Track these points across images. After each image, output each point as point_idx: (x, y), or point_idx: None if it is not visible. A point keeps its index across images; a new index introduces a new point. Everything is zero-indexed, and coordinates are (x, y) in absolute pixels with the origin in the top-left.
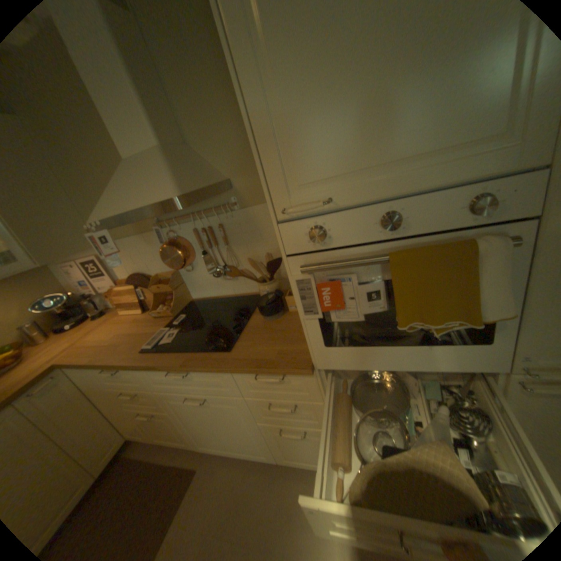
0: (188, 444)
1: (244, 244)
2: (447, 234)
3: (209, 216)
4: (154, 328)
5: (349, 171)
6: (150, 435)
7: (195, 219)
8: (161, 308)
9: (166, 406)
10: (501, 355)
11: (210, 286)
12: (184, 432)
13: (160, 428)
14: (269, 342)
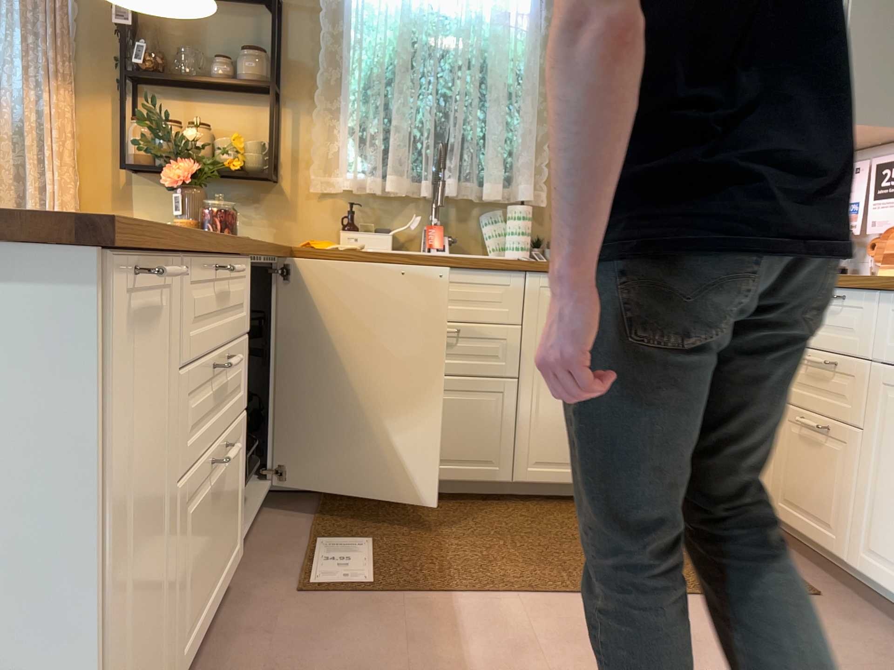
0: (847, 538)
1: None
2: None
3: None
4: None
5: None
6: (786, 485)
7: None
8: None
9: (876, 407)
10: None
11: None
12: (866, 495)
13: (819, 471)
14: None
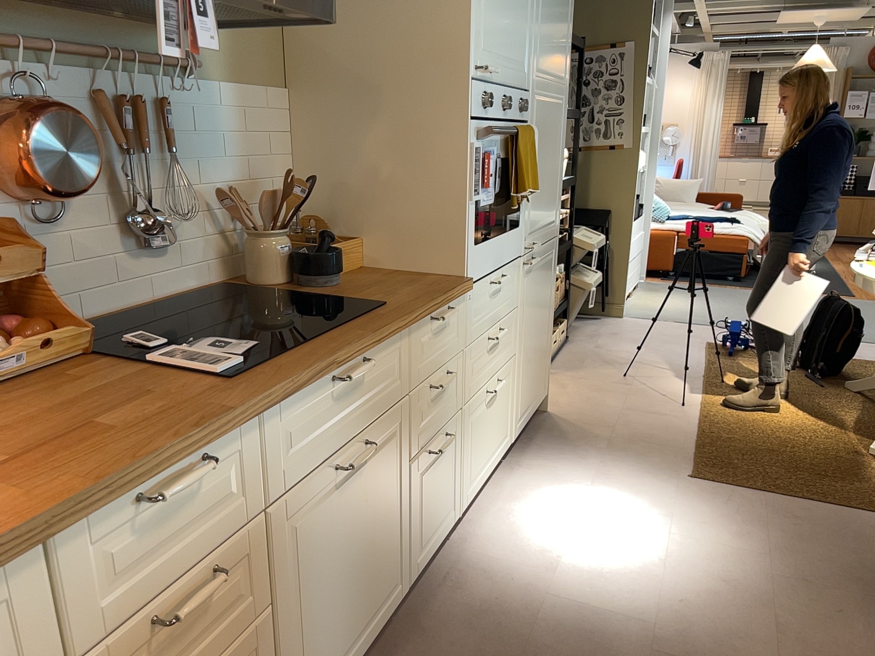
0: None
1: (195, 159)
2: (518, 123)
3: (138, 73)
4: (90, 378)
5: (497, 55)
6: None
7: (99, 67)
8: (2, 345)
9: (279, 558)
10: (521, 236)
11: (91, 278)
12: None
13: None
14: (395, 287)
